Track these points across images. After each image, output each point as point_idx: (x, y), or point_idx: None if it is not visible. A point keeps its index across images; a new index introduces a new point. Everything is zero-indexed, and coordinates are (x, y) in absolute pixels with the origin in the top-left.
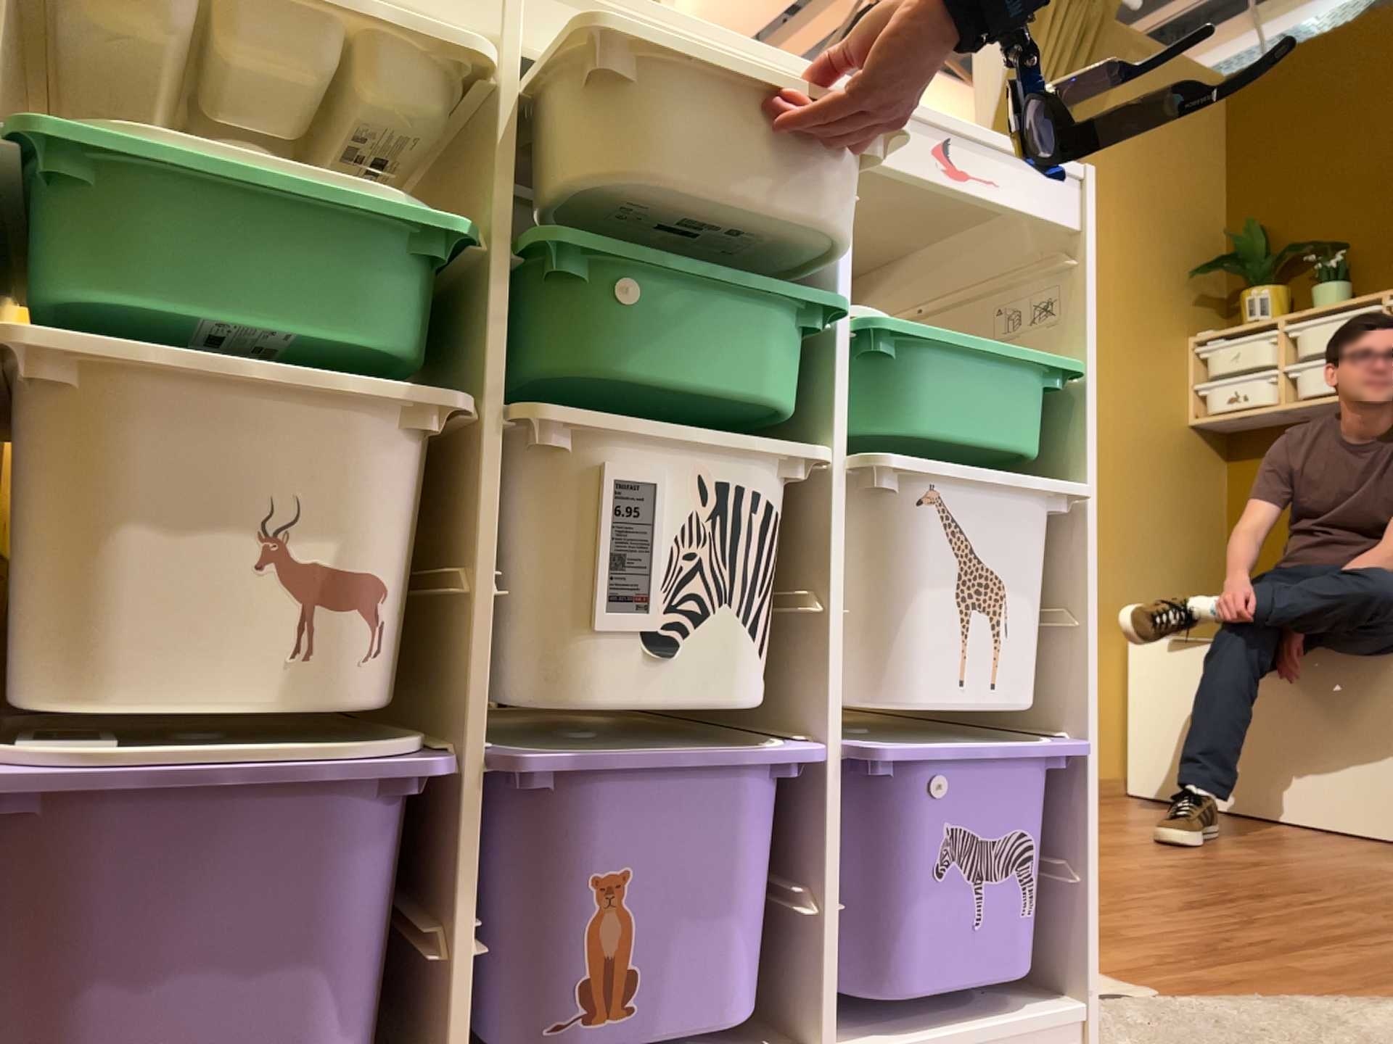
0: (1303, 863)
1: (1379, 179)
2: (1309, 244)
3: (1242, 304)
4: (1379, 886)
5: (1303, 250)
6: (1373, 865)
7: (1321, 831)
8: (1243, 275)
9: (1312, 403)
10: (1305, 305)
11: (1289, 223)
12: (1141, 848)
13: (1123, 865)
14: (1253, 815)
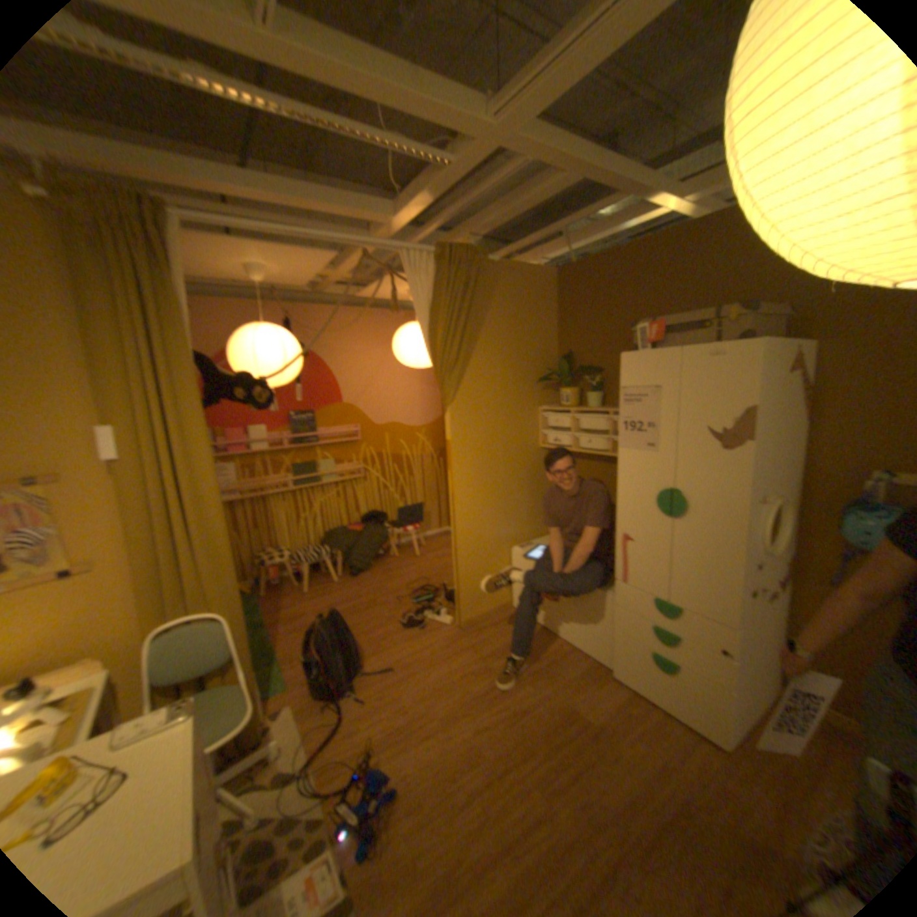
0: (544, 714)
1: (623, 338)
2: (593, 364)
3: (563, 395)
4: (562, 749)
5: (589, 371)
6: (573, 710)
7: (572, 653)
8: (564, 380)
9: (587, 452)
10: (588, 400)
11: (587, 351)
12: (483, 706)
13: (462, 743)
14: (552, 635)
